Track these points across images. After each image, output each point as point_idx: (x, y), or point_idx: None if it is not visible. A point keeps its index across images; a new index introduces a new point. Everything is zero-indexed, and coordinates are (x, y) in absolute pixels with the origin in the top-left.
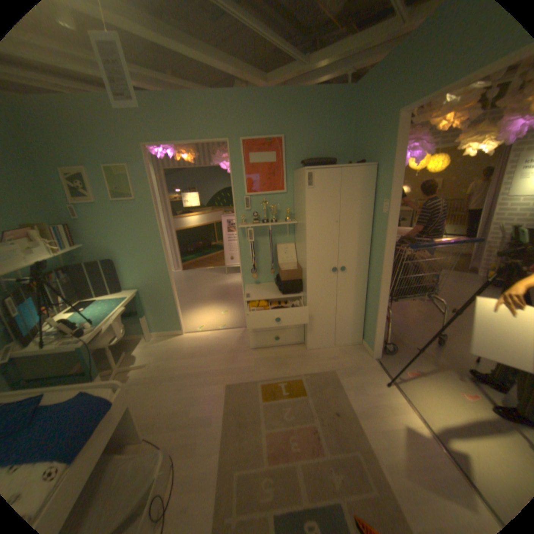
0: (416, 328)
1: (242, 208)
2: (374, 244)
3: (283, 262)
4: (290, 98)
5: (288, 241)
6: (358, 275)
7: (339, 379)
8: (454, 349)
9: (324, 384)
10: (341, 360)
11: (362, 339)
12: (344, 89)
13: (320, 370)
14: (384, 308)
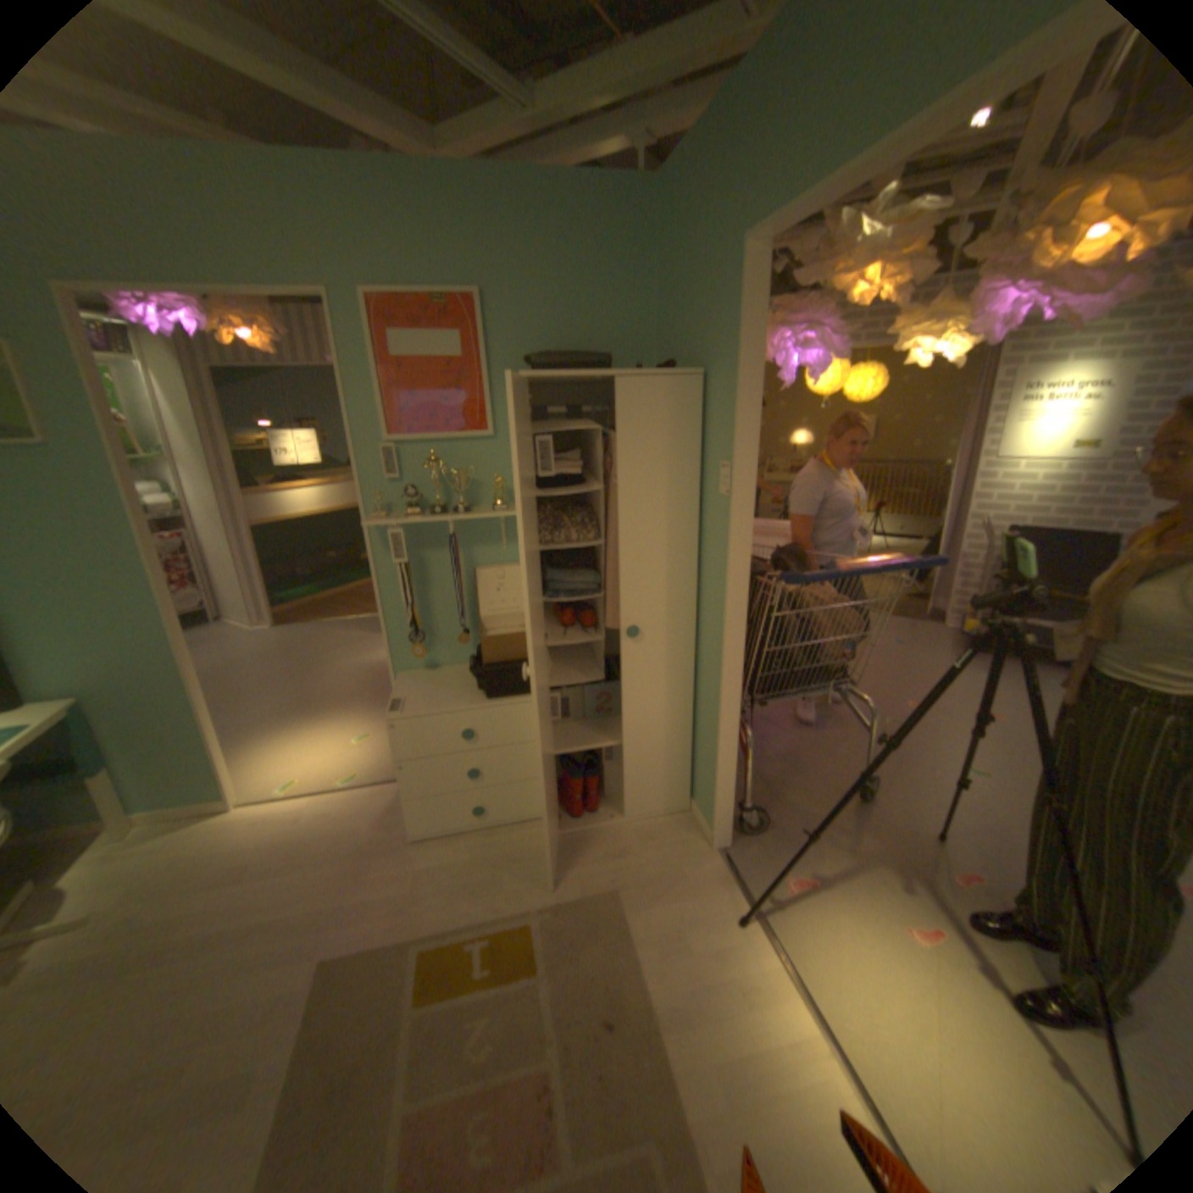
0: (814, 761)
1: (378, 474)
2: (705, 569)
3: (495, 613)
4: (491, 193)
5: (509, 559)
6: (673, 645)
7: (625, 917)
8: (895, 809)
9: (585, 934)
10: (635, 860)
11: (690, 798)
12: (629, 185)
13: (582, 894)
14: (732, 728)
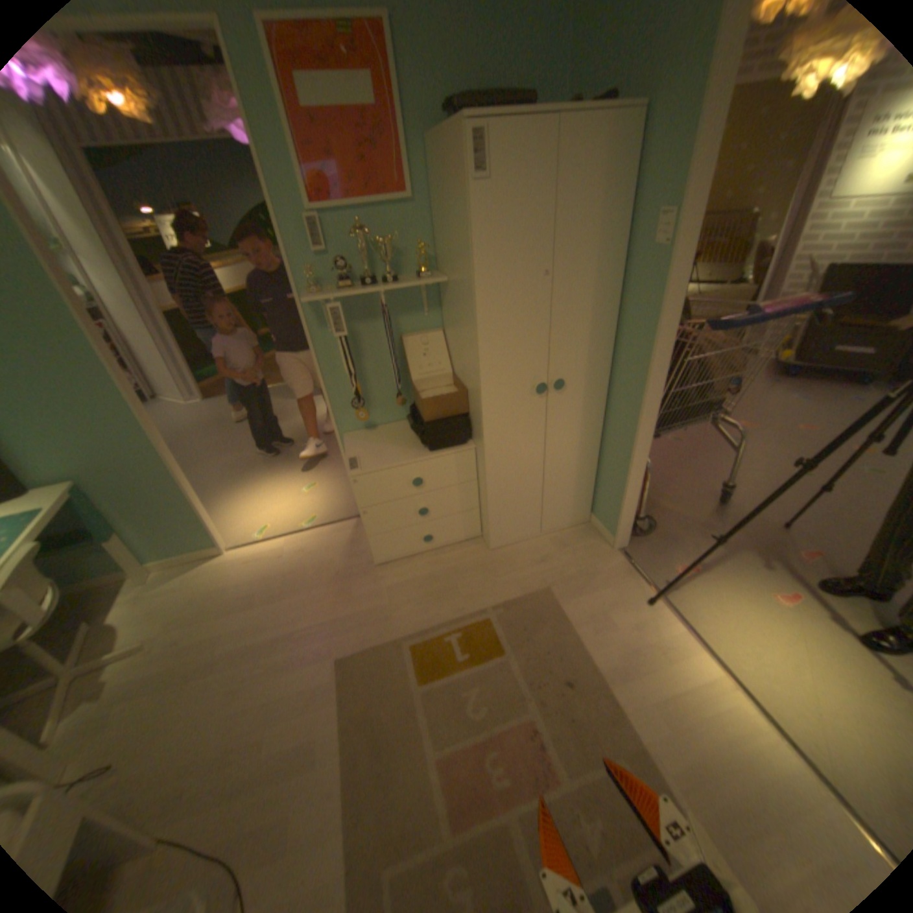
0: (677, 475)
1: (304, 247)
2: (625, 322)
3: (424, 376)
4: None
5: (430, 325)
6: (589, 393)
7: (560, 606)
8: (746, 507)
9: (533, 621)
10: (556, 563)
11: (590, 513)
12: None
13: (522, 592)
14: (643, 459)
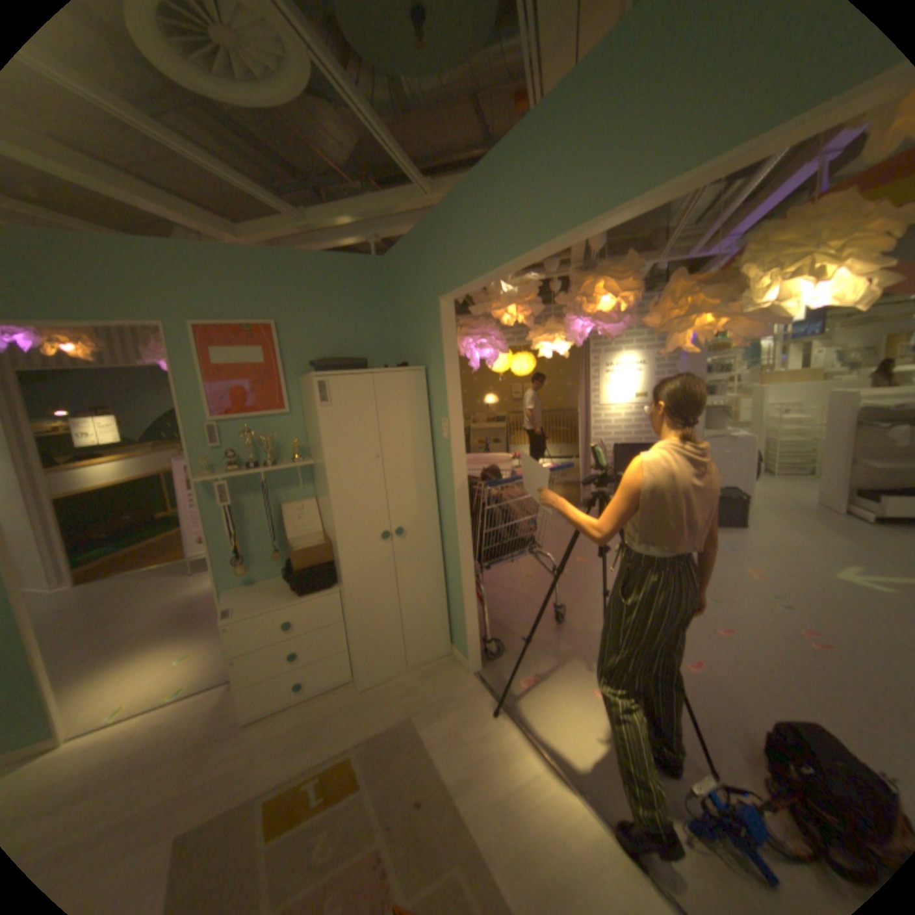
0: (526, 605)
1: (203, 444)
2: (441, 485)
3: (298, 535)
4: (280, 266)
5: (305, 496)
6: (426, 537)
7: (417, 733)
8: (576, 624)
9: (391, 752)
10: (419, 695)
11: (451, 645)
12: (367, 263)
13: (384, 727)
14: (471, 585)
